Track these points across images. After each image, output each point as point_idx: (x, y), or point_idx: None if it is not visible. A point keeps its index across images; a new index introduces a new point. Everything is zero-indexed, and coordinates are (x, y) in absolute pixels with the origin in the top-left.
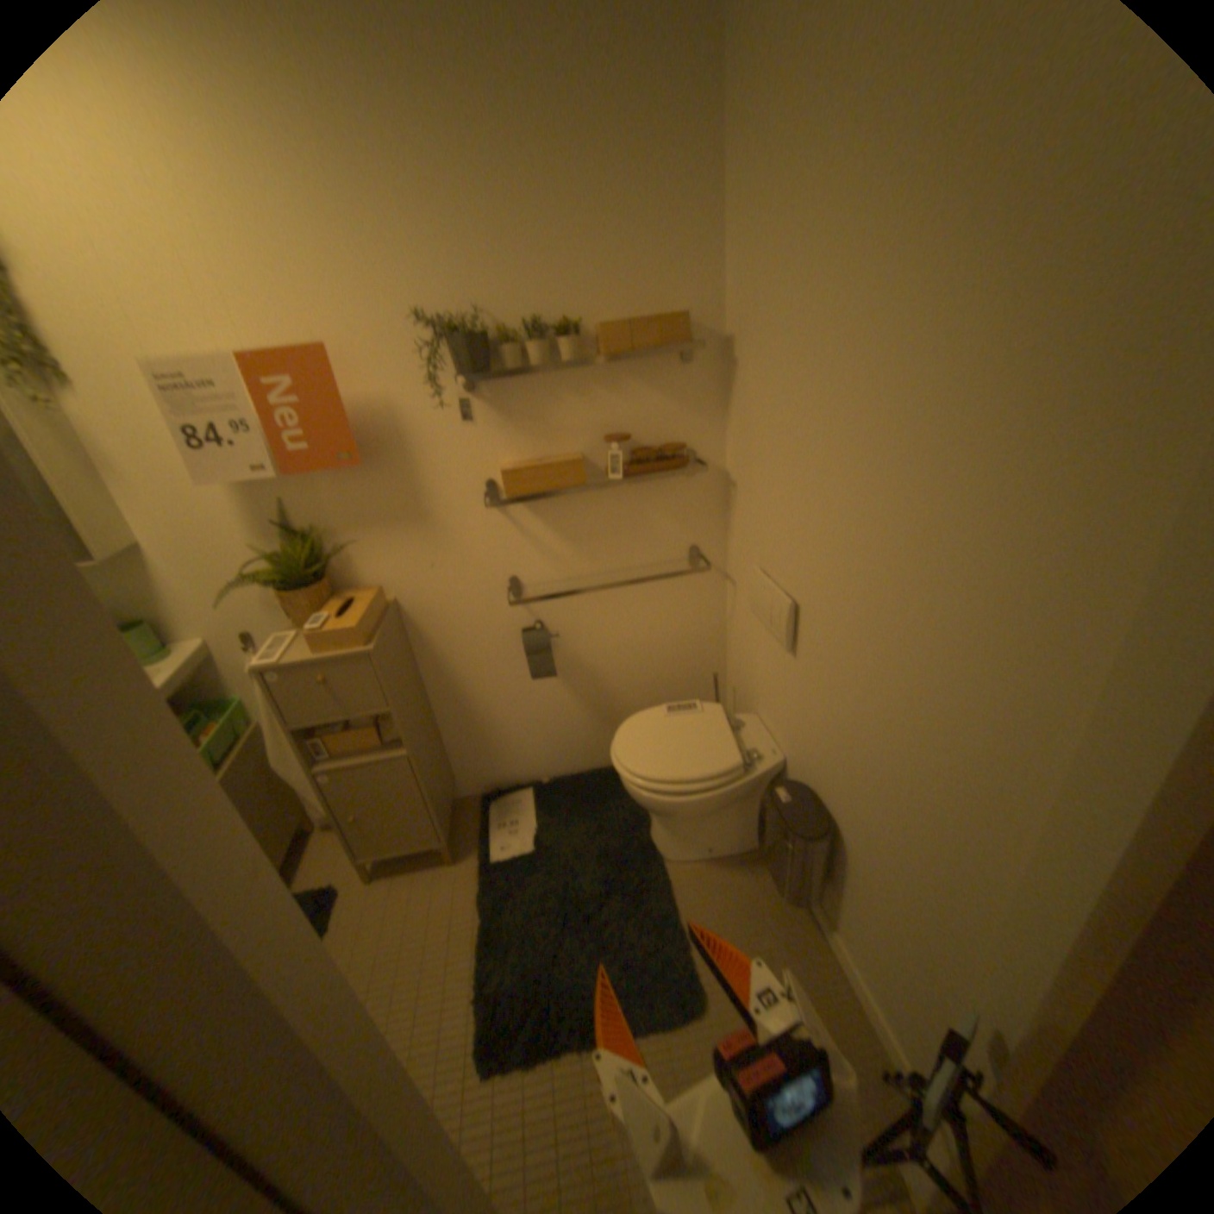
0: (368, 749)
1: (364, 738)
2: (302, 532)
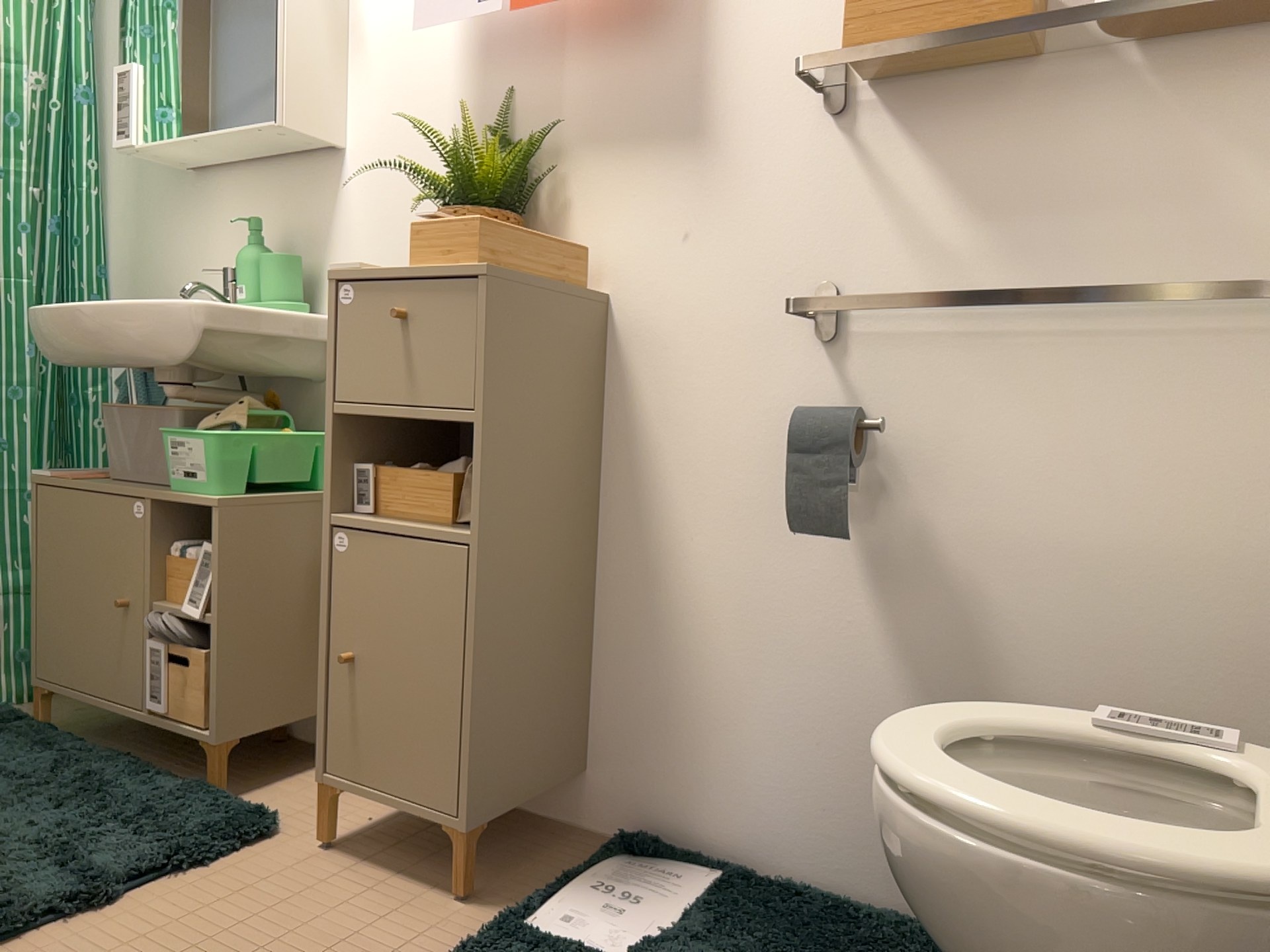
0: (428, 520)
1: (431, 495)
2: (519, 148)
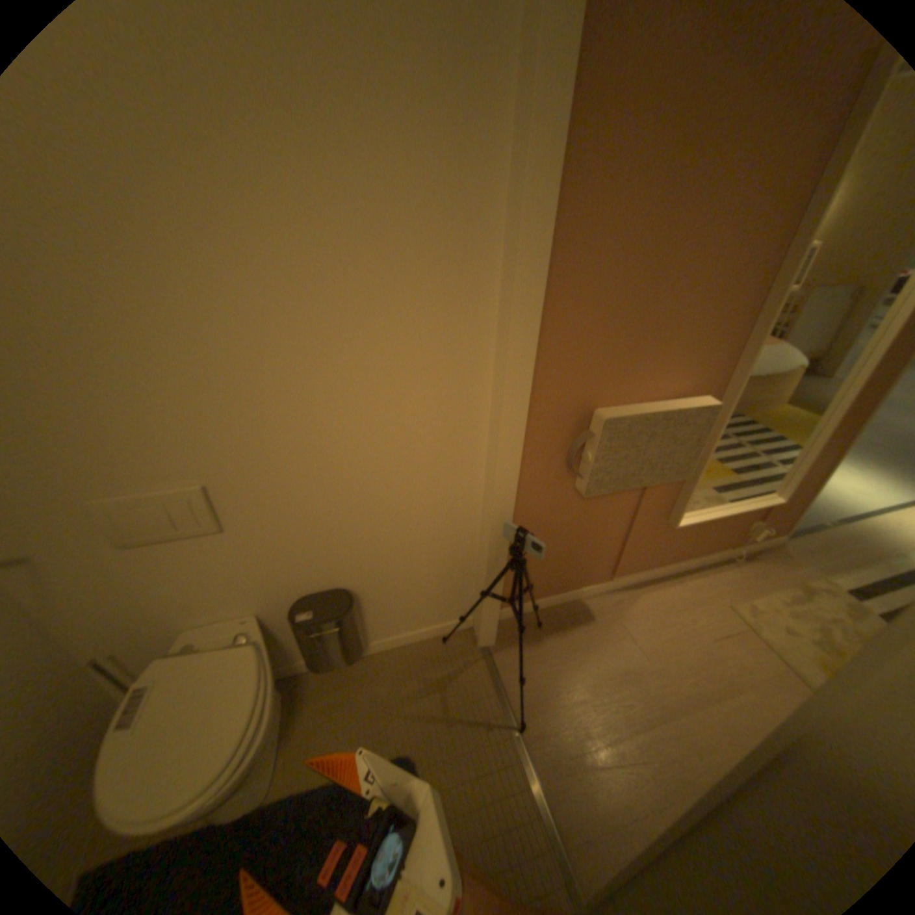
0: None
1: None
2: None
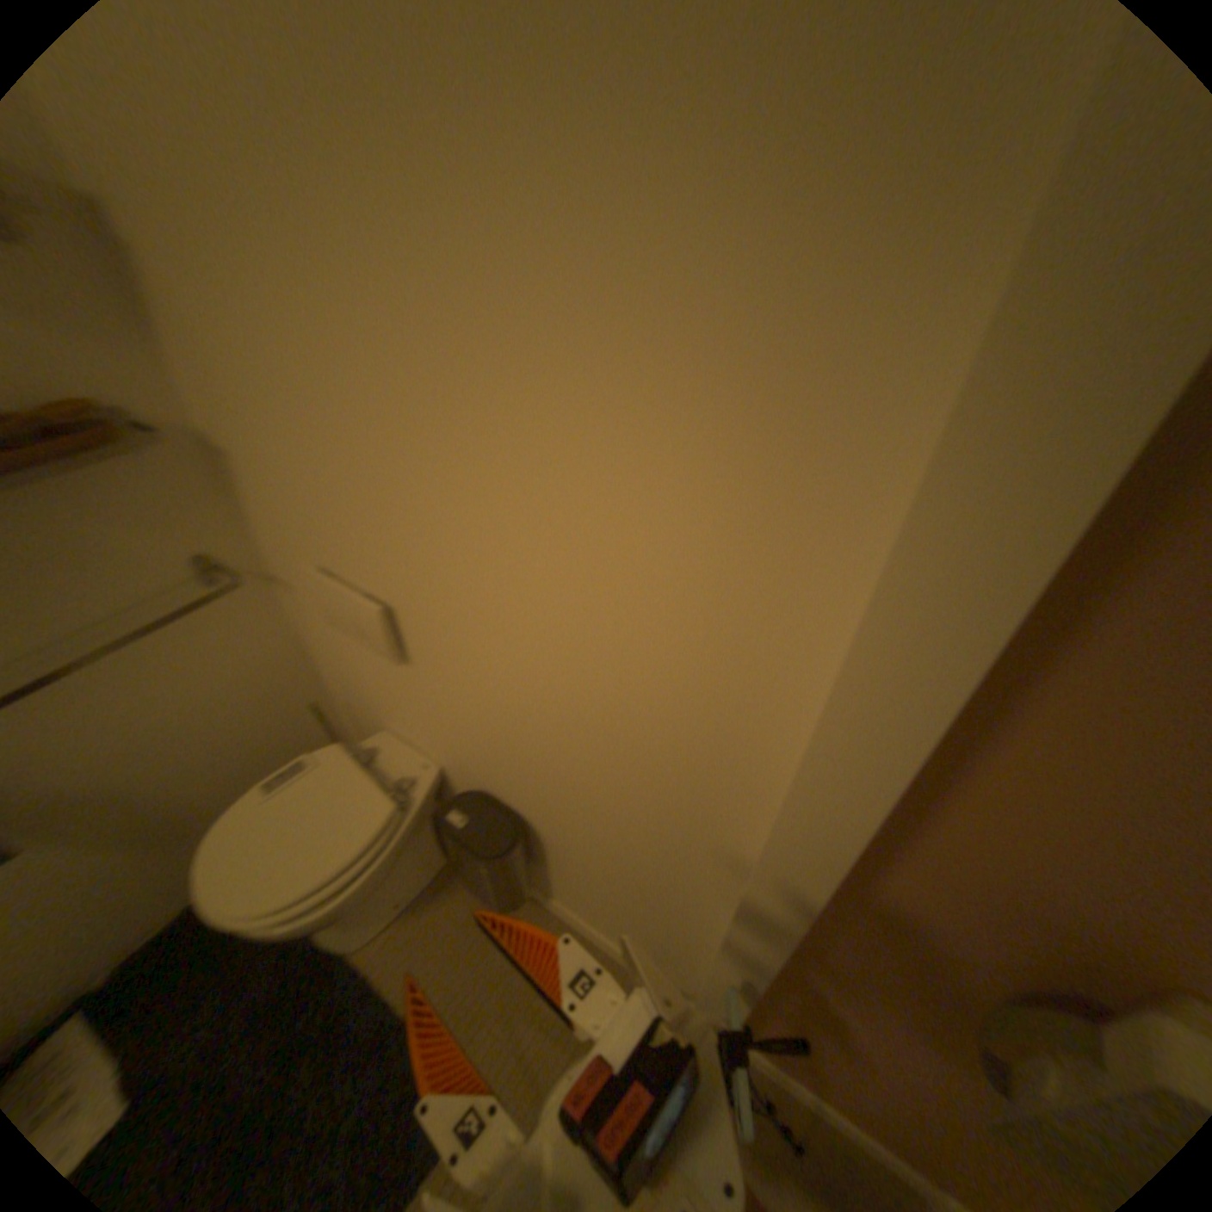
0: None
1: None
2: None
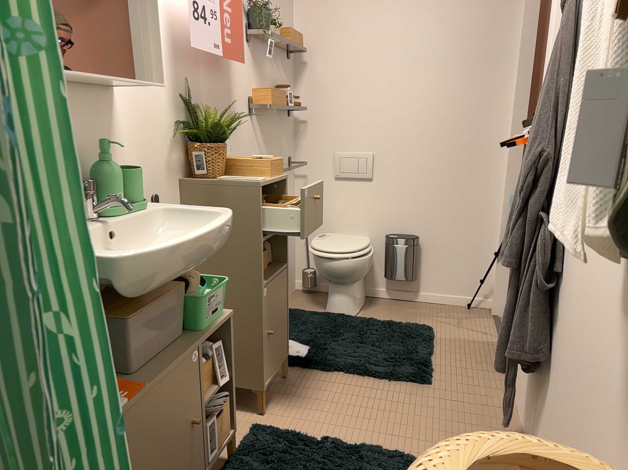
0: (267, 269)
1: (265, 260)
2: (195, 111)
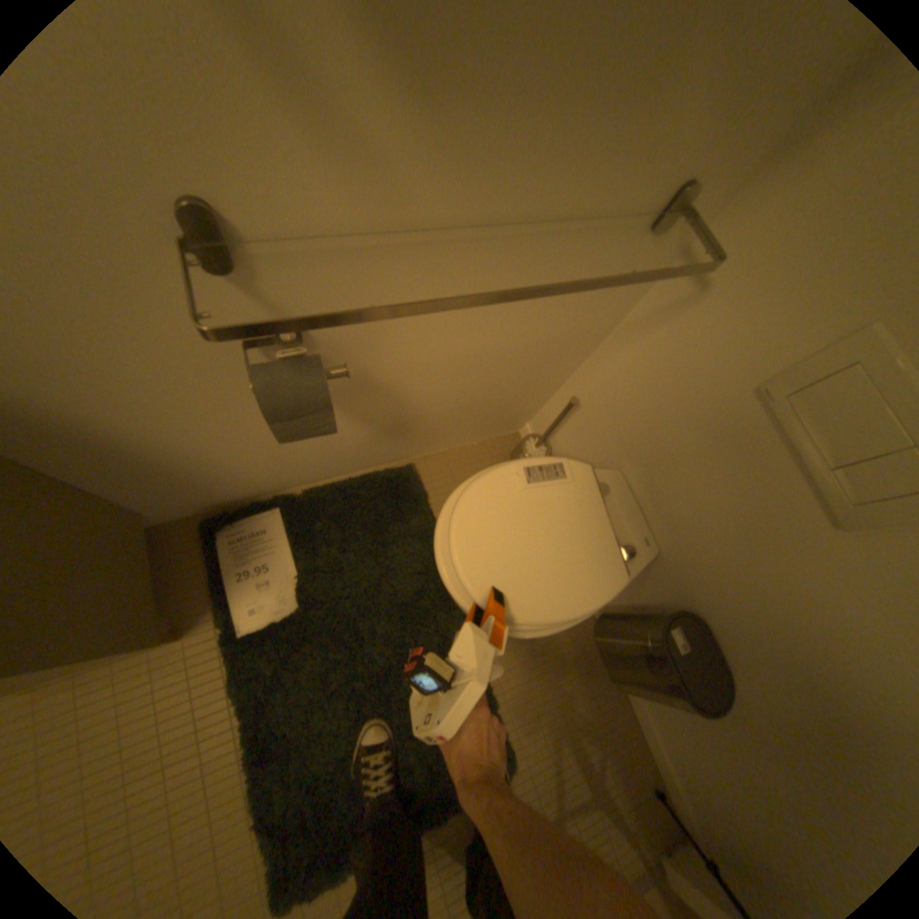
0: None
1: None
2: None
